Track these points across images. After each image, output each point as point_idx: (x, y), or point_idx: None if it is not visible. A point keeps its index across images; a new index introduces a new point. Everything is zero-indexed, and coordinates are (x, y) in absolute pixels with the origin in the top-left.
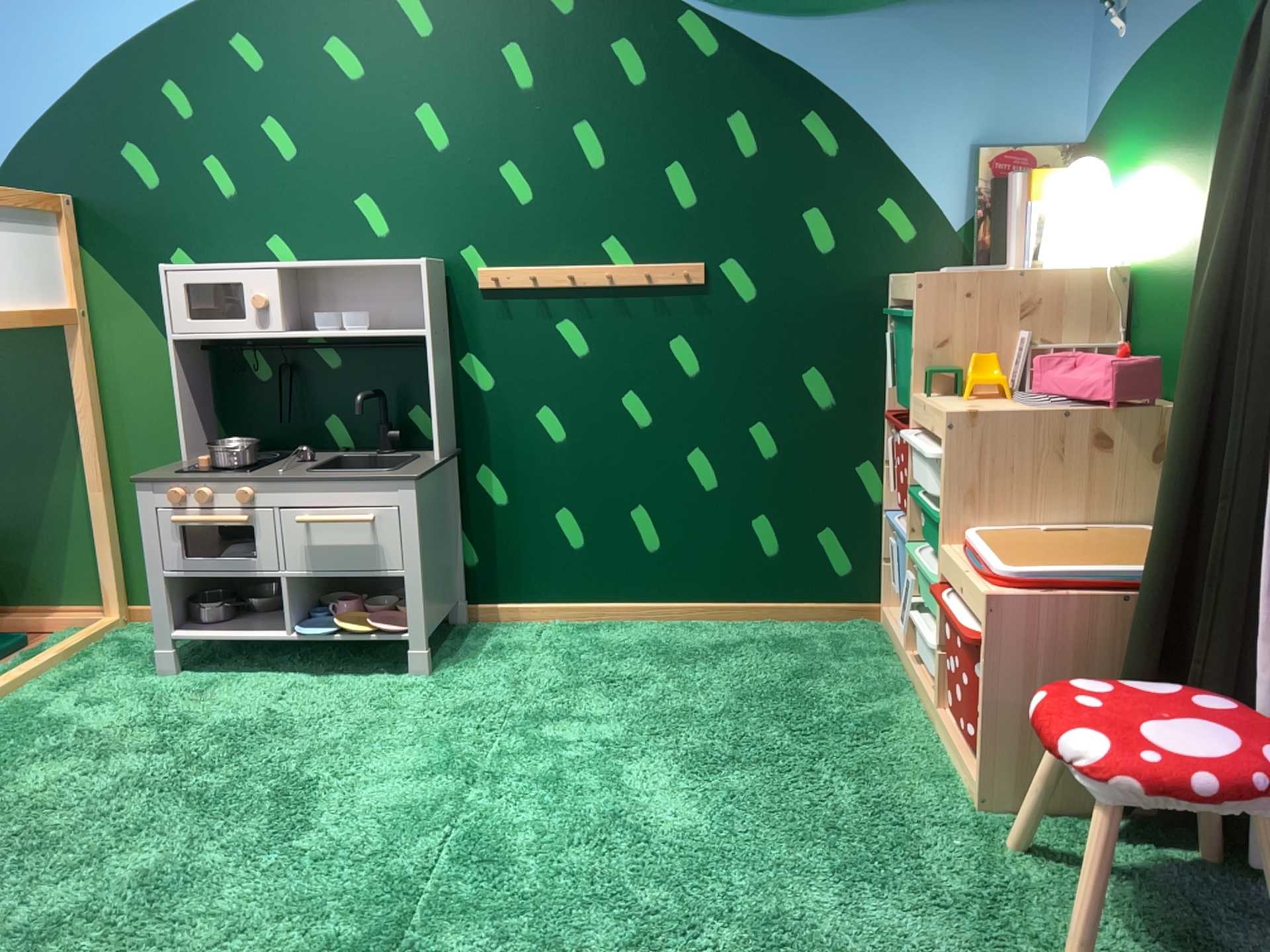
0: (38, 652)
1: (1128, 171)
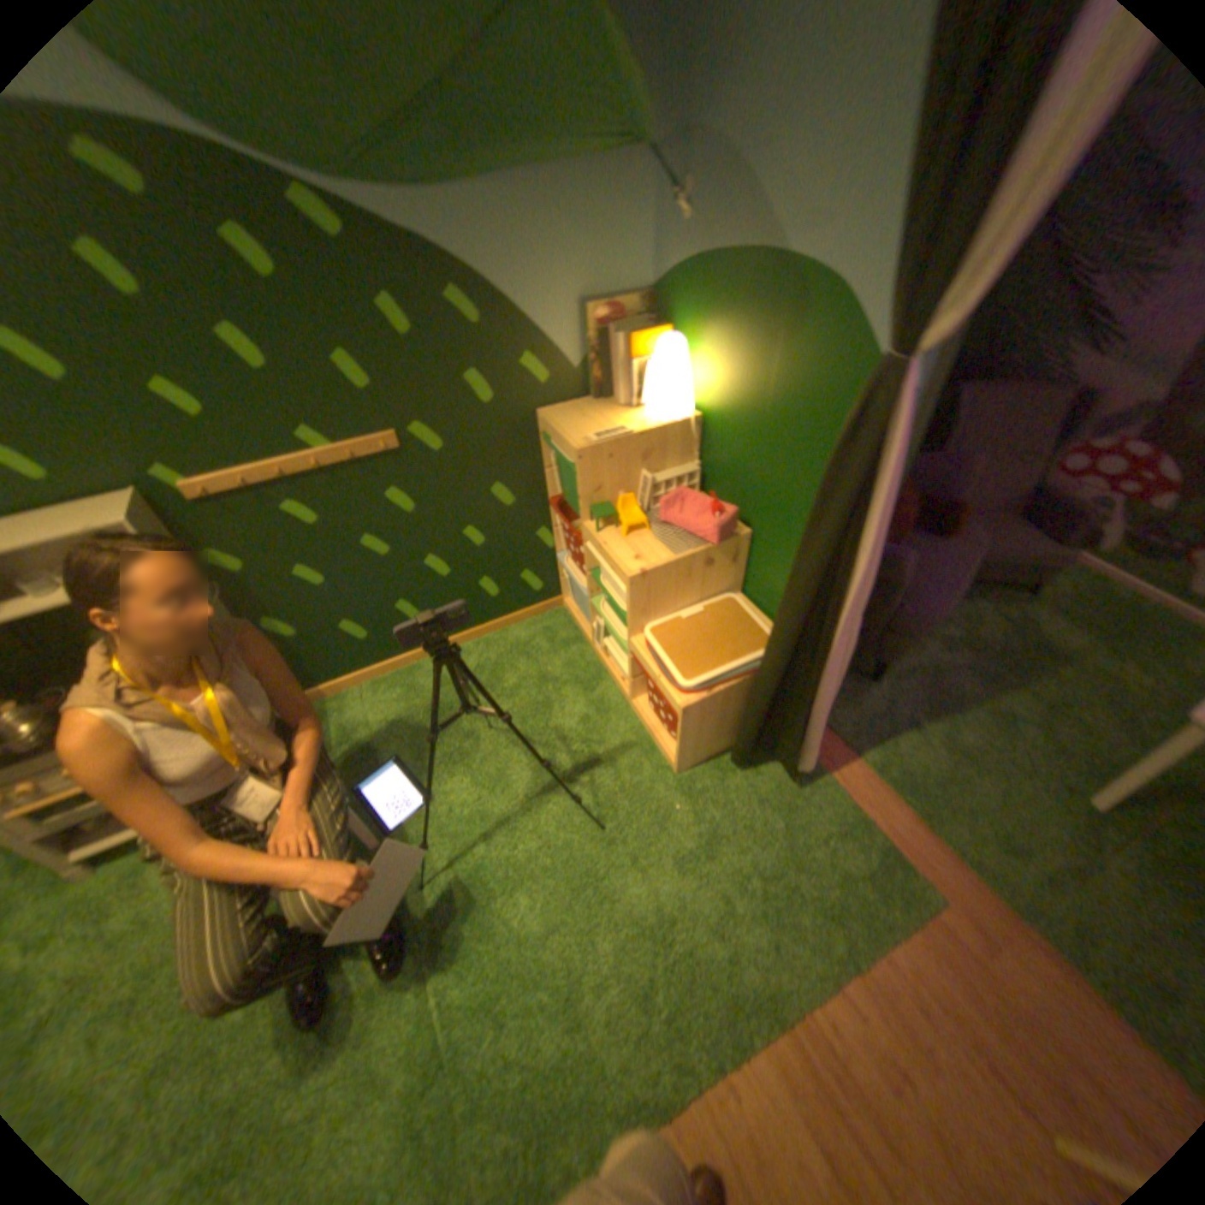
0: None
1: (697, 342)
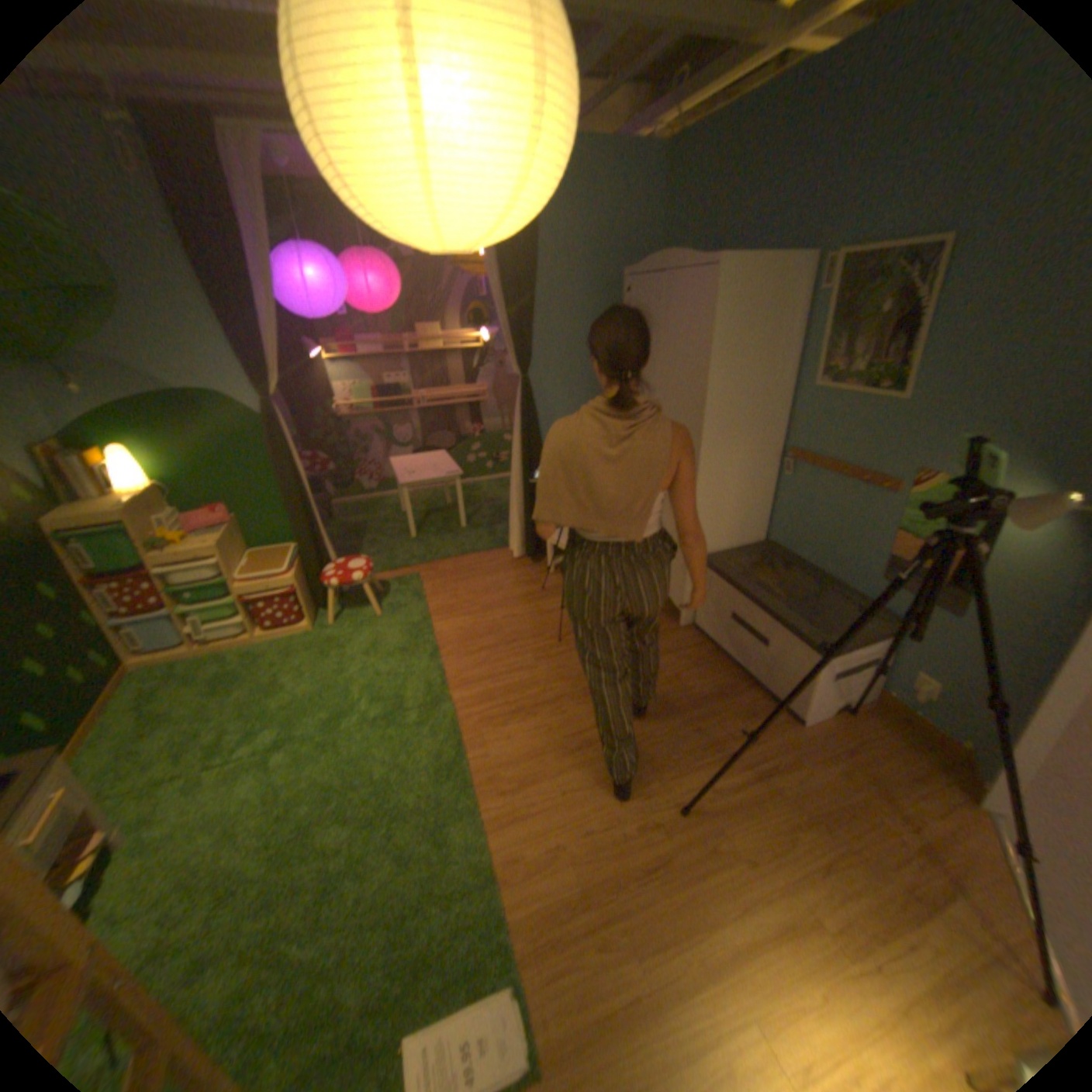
0: None
1: (121, 449)
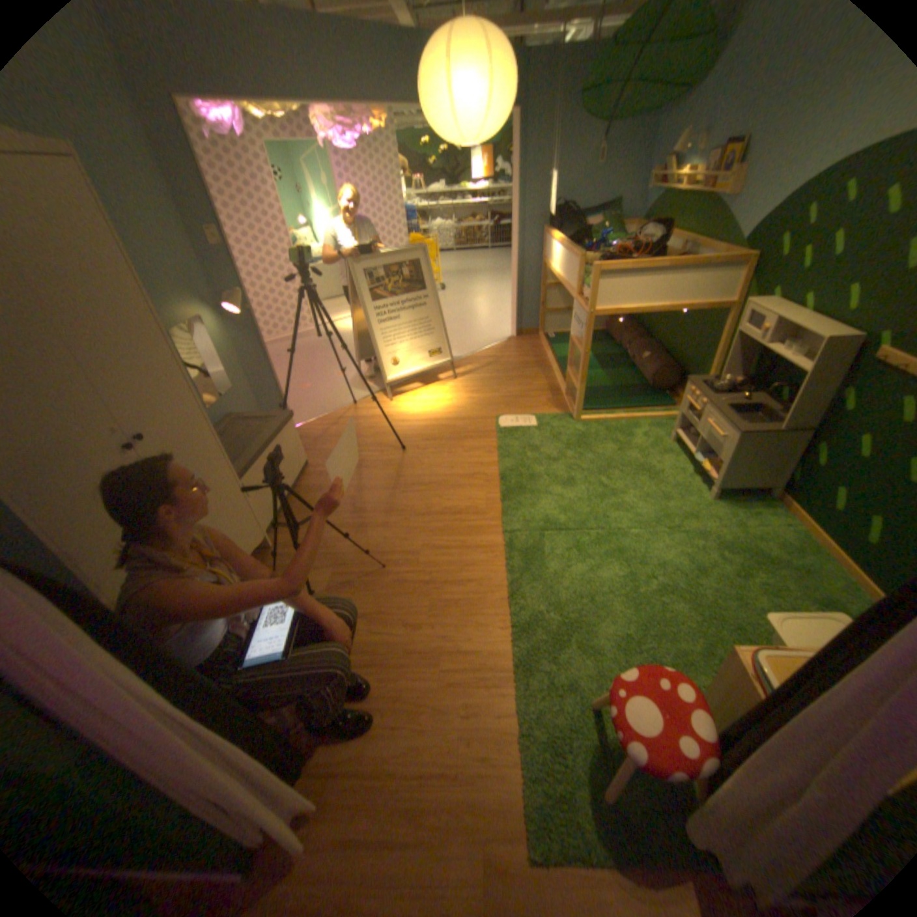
0: (668, 412)
1: None
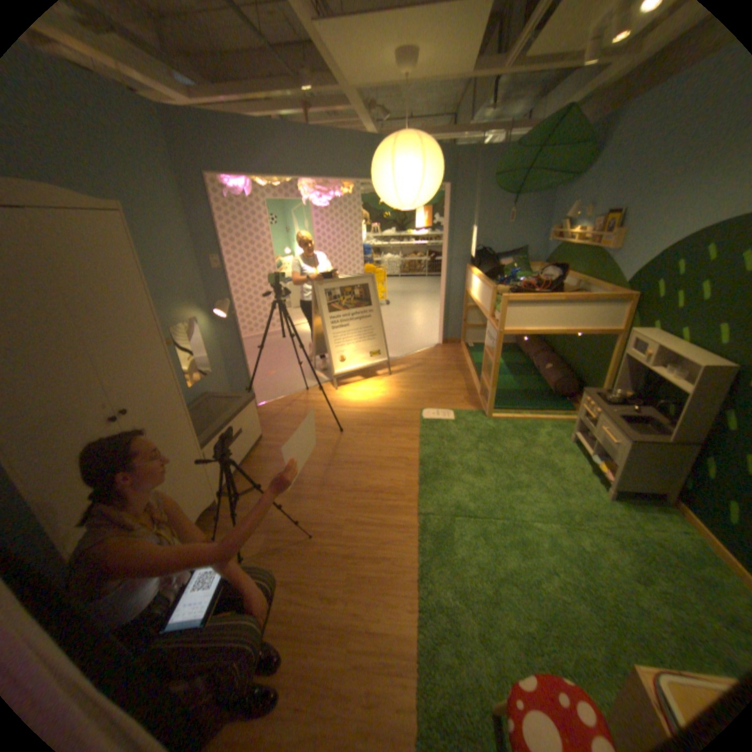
0: (568, 415)
1: None
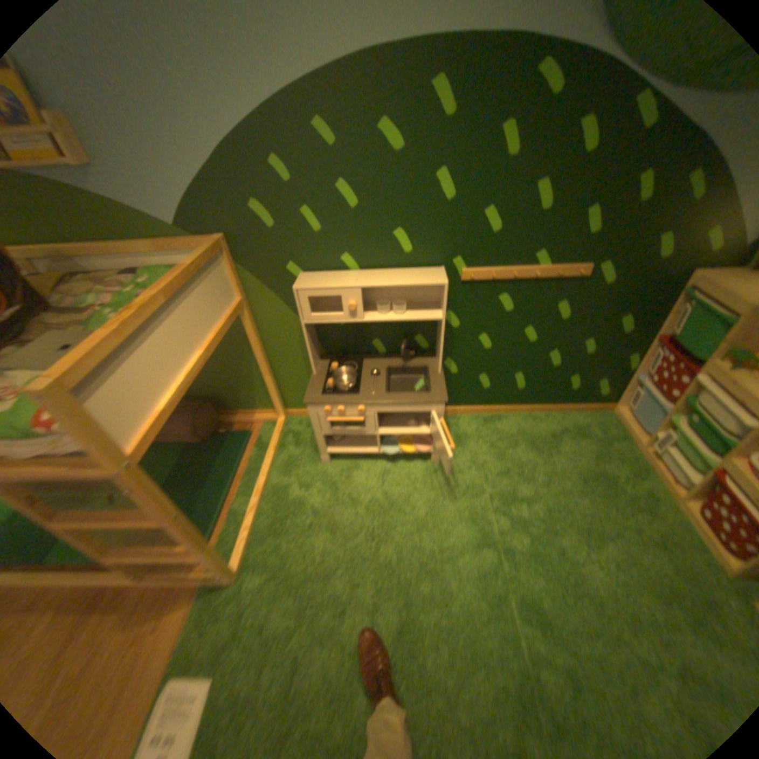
0: (260, 445)
1: None
